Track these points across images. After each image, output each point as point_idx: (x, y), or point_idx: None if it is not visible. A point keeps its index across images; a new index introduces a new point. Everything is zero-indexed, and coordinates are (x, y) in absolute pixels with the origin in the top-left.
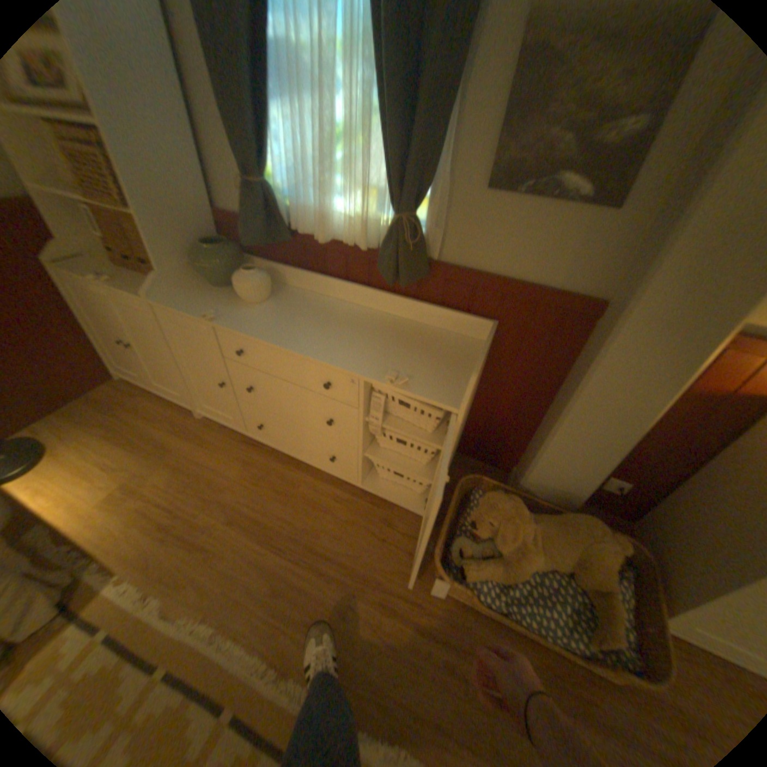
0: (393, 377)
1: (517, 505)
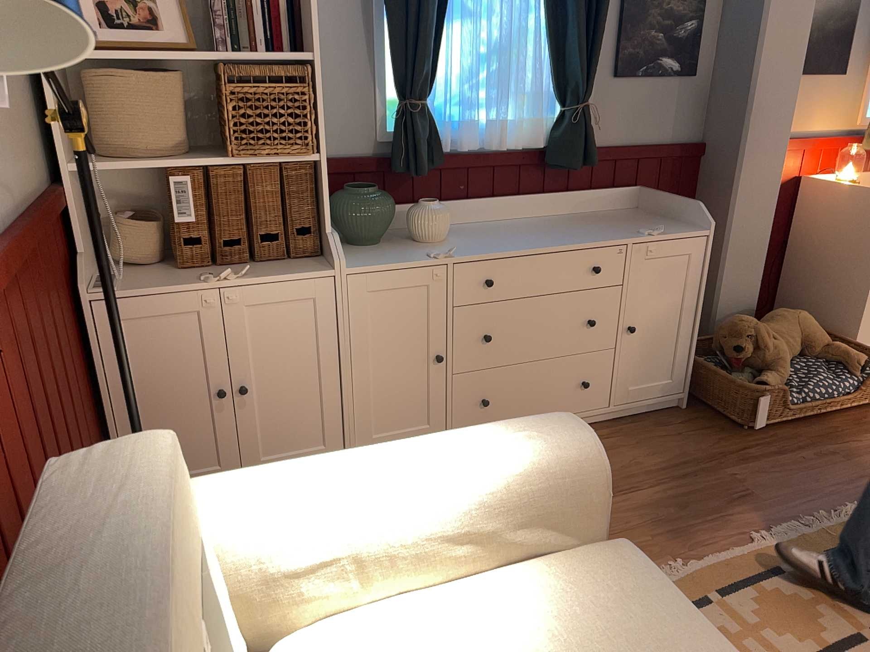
0: (649, 230)
1: (746, 316)
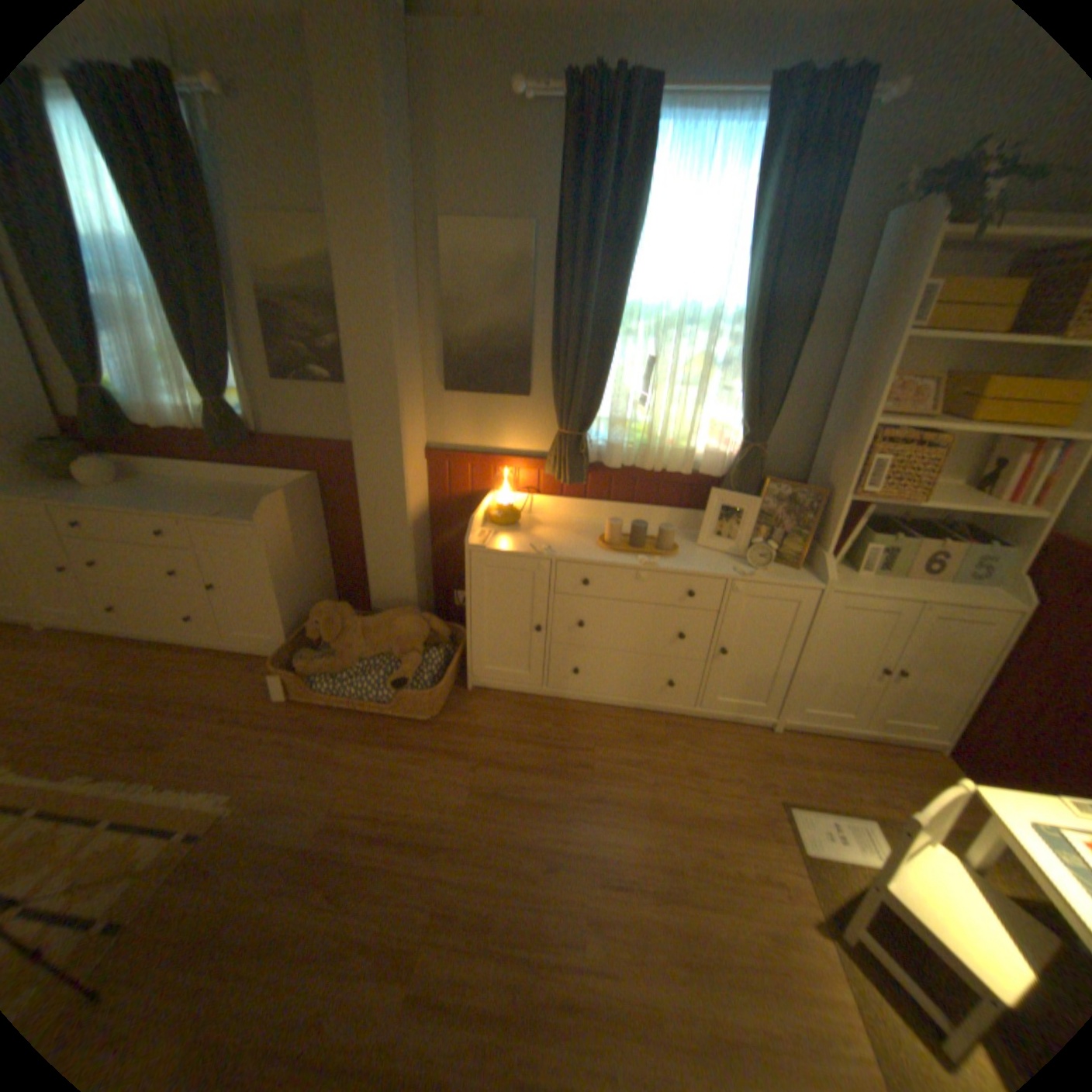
0: (207, 512)
1: (339, 605)
